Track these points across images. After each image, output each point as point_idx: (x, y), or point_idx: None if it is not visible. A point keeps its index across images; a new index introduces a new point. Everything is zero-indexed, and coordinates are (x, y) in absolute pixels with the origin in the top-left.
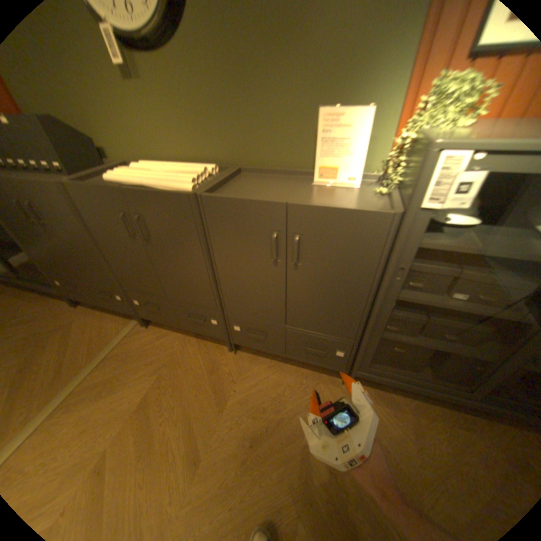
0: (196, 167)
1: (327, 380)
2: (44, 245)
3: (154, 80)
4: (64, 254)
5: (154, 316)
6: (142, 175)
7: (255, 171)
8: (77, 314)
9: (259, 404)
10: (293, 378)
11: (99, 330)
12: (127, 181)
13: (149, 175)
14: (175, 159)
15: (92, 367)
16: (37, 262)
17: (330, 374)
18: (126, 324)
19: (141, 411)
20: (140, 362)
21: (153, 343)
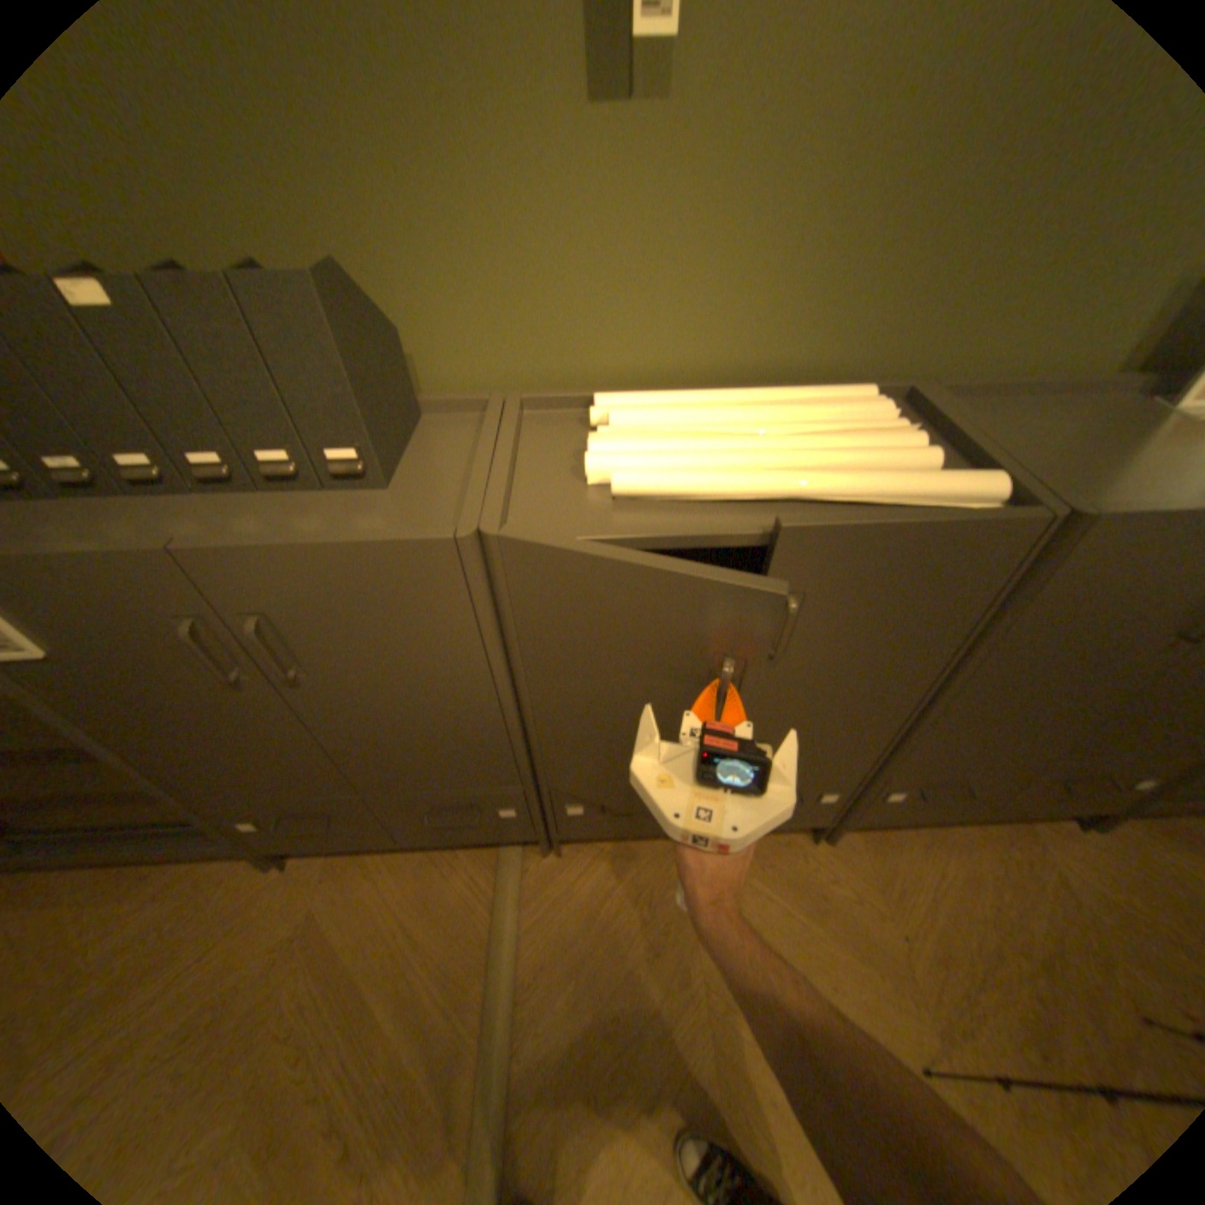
0: (872, 405)
1: (1055, 835)
2: (255, 739)
3: (727, 115)
4: (344, 749)
5: (624, 826)
6: (753, 459)
7: (982, 392)
8: (312, 888)
9: (982, 948)
10: (992, 856)
11: (427, 914)
12: (738, 492)
13: (785, 458)
14: (697, 378)
15: (508, 1033)
16: (181, 792)
17: (1048, 818)
18: (497, 867)
19: (744, 1095)
20: (626, 960)
21: (617, 893)
